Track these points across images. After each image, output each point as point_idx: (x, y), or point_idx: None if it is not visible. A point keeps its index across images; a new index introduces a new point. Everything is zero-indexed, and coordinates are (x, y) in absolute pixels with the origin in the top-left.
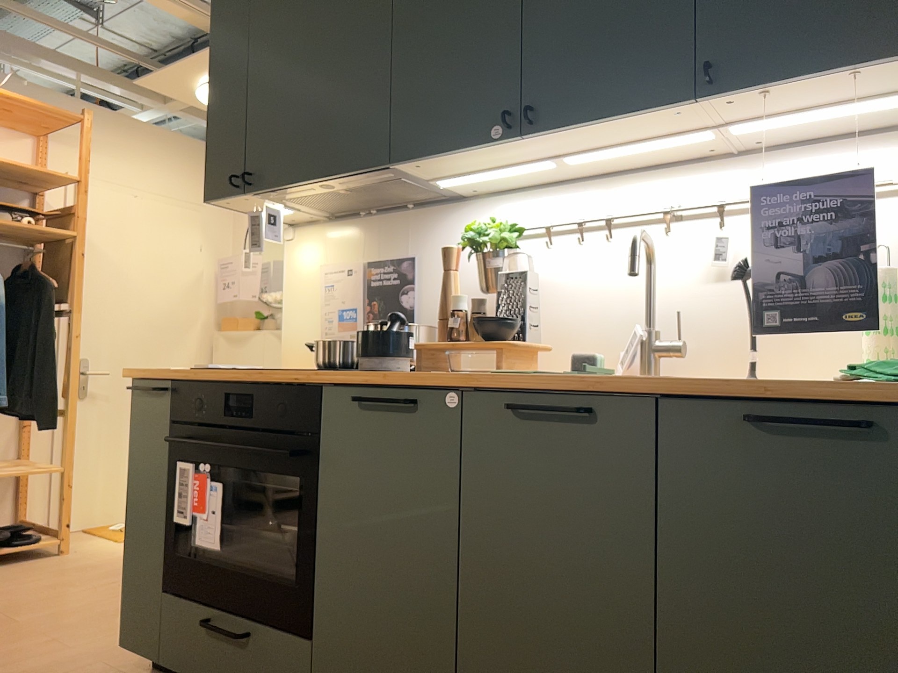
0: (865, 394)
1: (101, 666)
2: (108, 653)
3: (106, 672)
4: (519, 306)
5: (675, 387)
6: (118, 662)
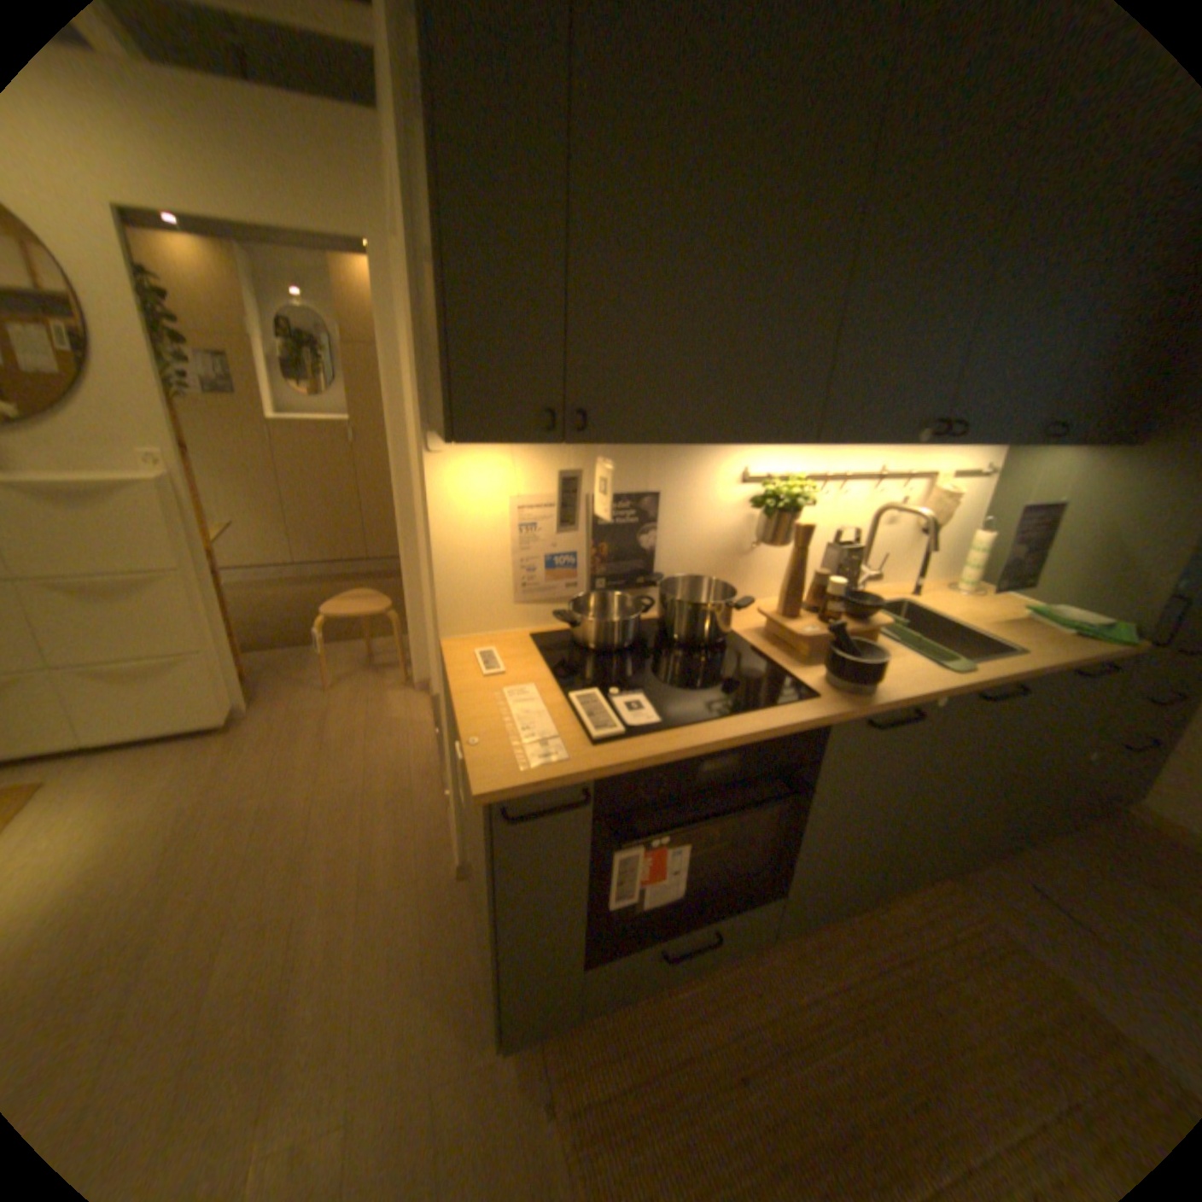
0: (1111, 652)
1: (440, 1087)
2: (401, 1069)
3: (461, 1084)
4: (853, 576)
5: (1067, 667)
6: (443, 1062)
